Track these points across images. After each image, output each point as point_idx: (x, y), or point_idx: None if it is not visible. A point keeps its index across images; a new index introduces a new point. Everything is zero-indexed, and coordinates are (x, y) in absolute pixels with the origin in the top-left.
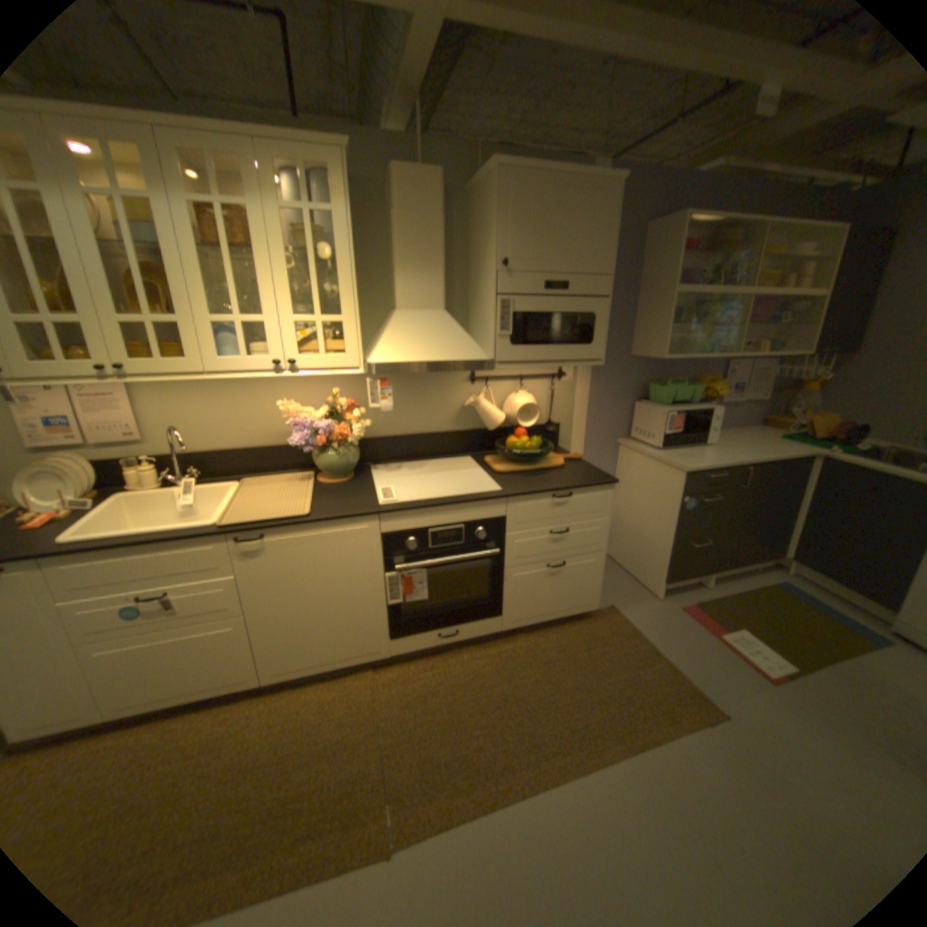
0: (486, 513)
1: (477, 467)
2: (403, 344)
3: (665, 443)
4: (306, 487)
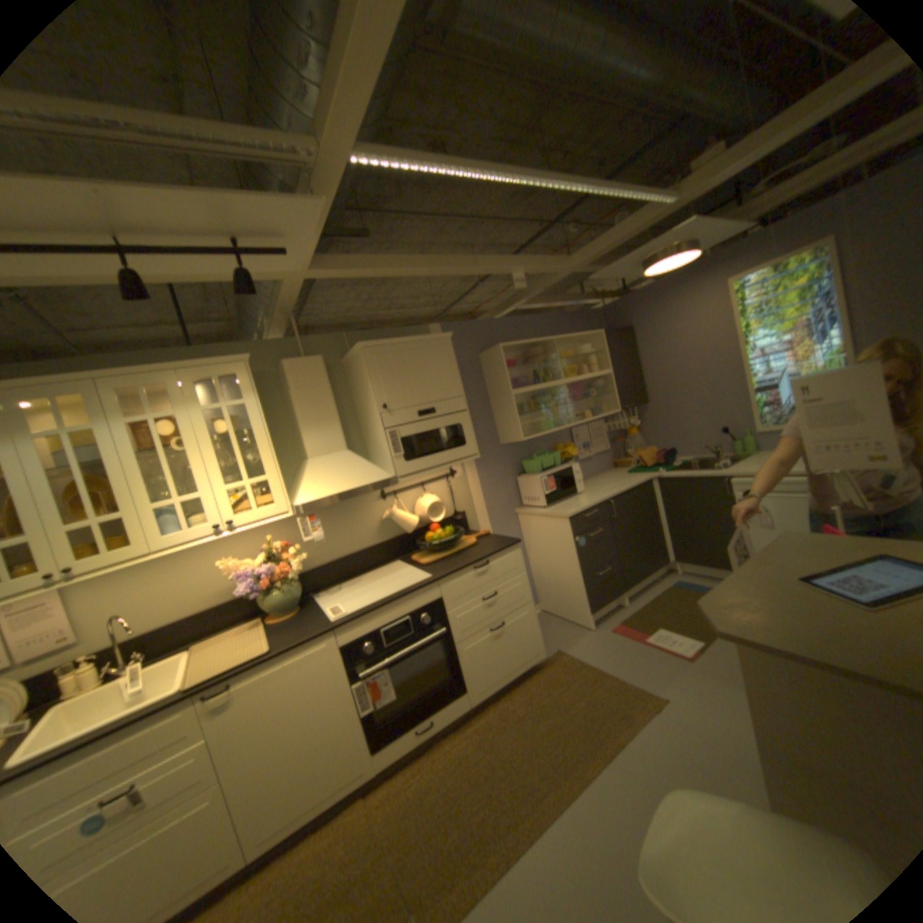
0: (425, 600)
1: (407, 566)
2: (320, 483)
3: (548, 501)
4: (257, 632)
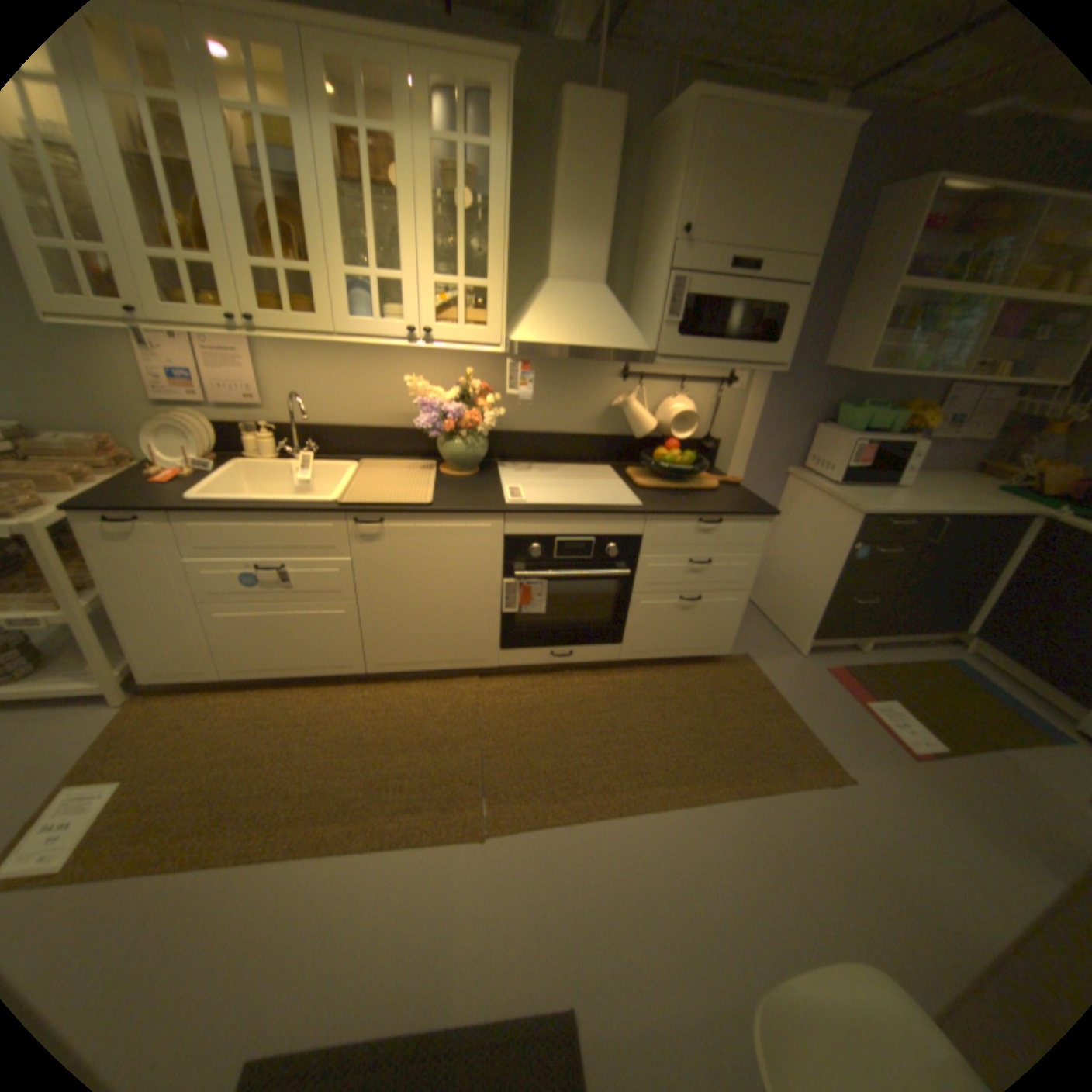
0: (621, 530)
1: (617, 478)
2: (552, 323)
3: (847, 478)
4: (429, 477)
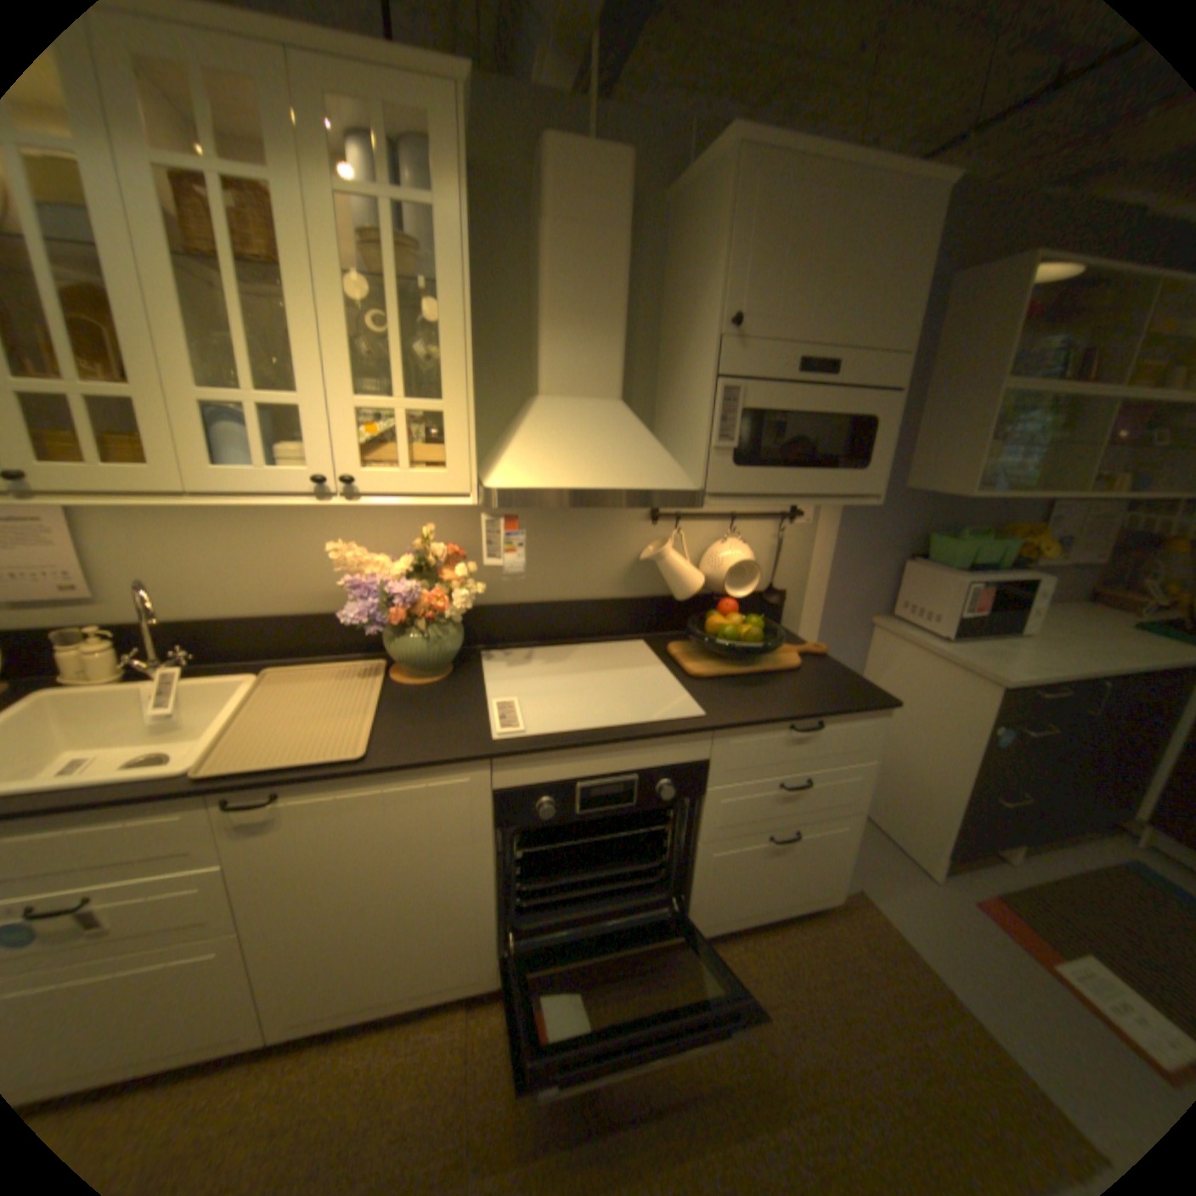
0: (677, 756)
1: (656, 659)
2: (548, 455)
3: (960, 632)
4: (369, 691)
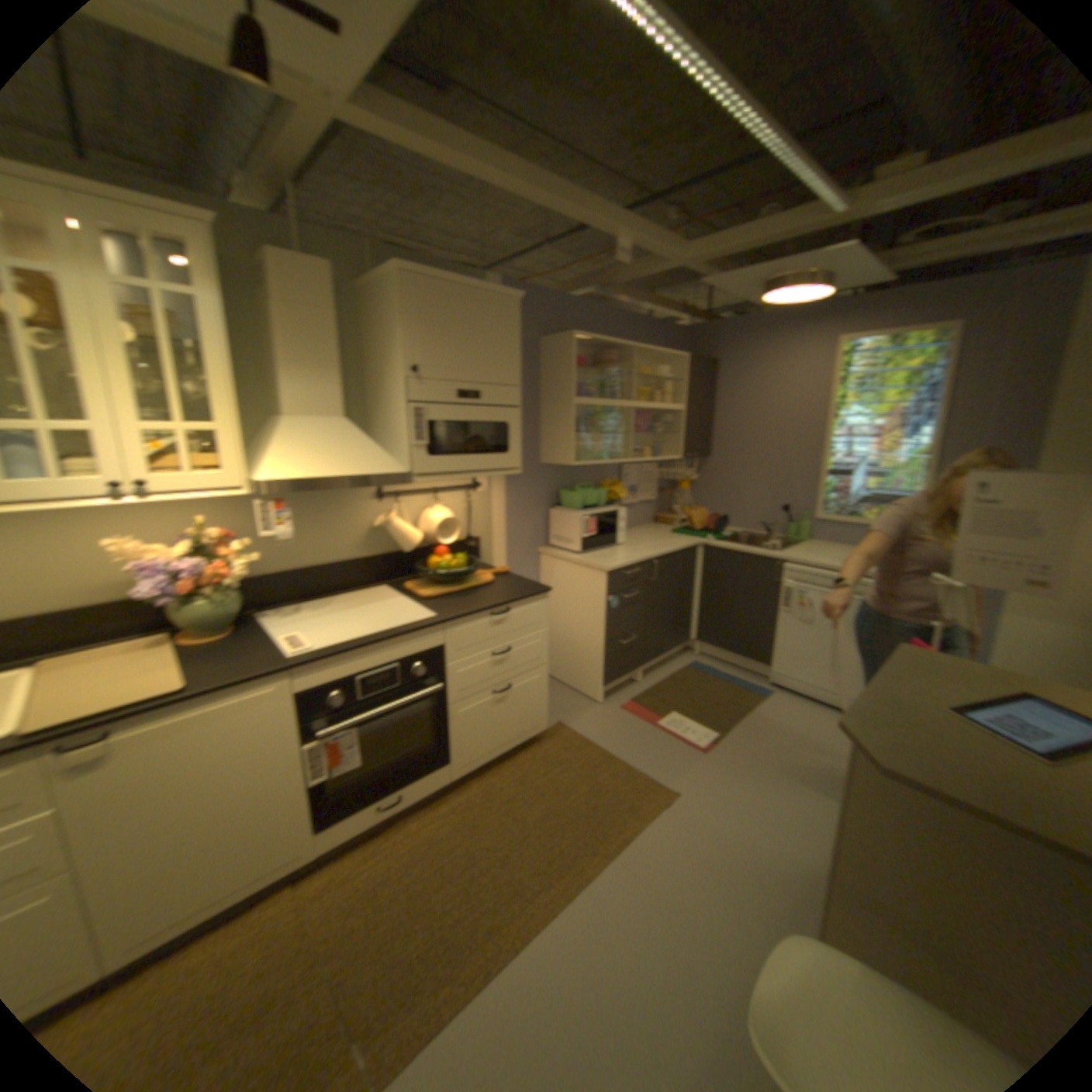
0: (420, 645)
1: (395, 595)
2: (296, 457)
3: (581, 547)
4: (157, 657)
